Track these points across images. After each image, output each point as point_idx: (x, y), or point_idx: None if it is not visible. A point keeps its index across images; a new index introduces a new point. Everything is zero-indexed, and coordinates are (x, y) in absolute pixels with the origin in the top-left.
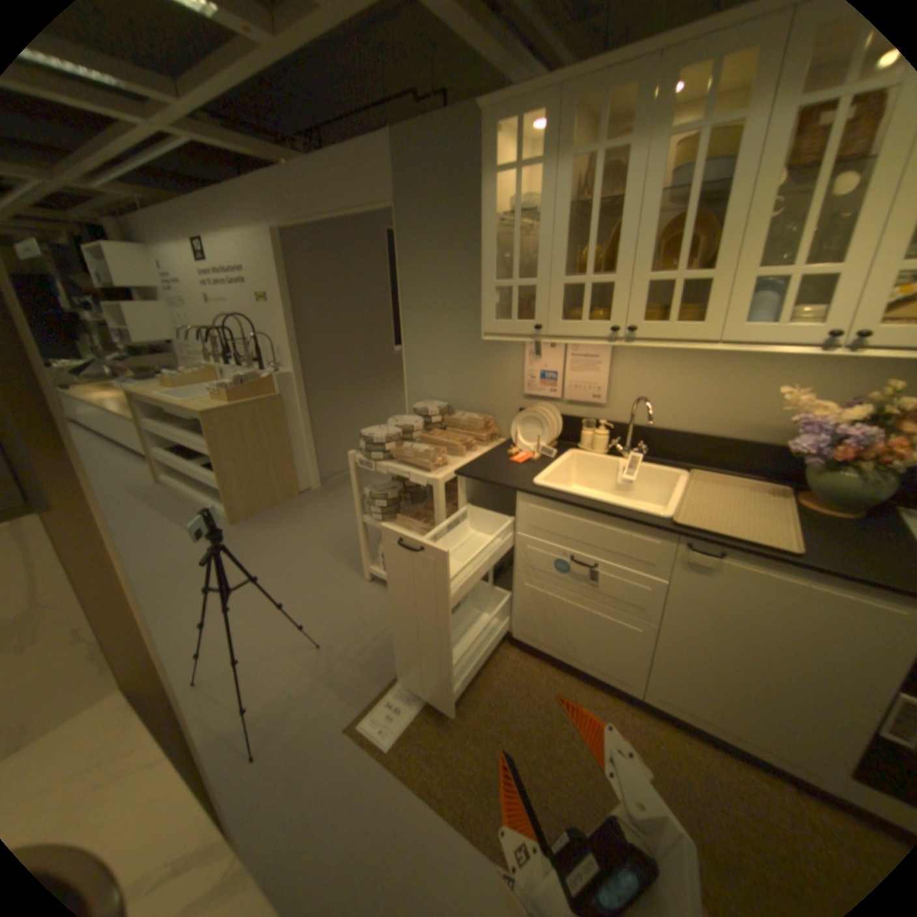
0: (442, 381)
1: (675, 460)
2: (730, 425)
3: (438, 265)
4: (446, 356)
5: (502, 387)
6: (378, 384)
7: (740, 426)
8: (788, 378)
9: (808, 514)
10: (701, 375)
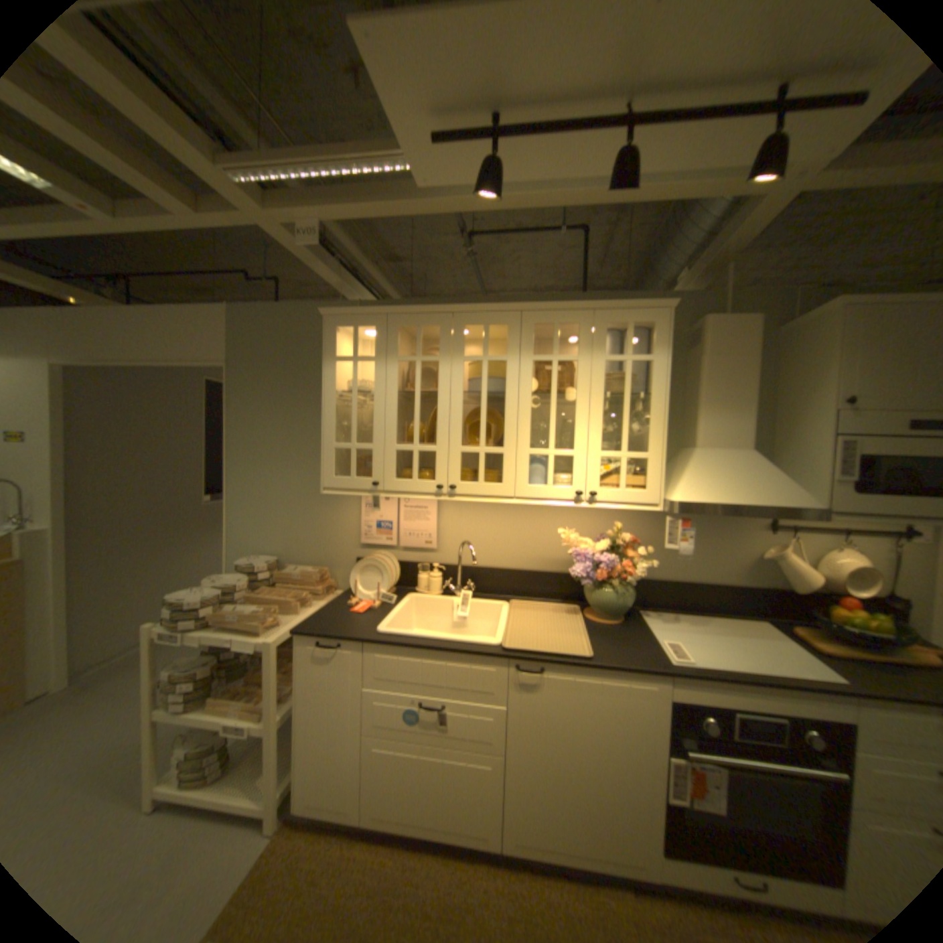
0: (272, 533)
1: (497, 594)
2: (532, 560)
3: (273, 422)
4: (278, 508)
5: (339, 537)
6: (179, 539)
7: (538, 561)
8: (561, 523)
9: (591, 625)
10: (506, 521)
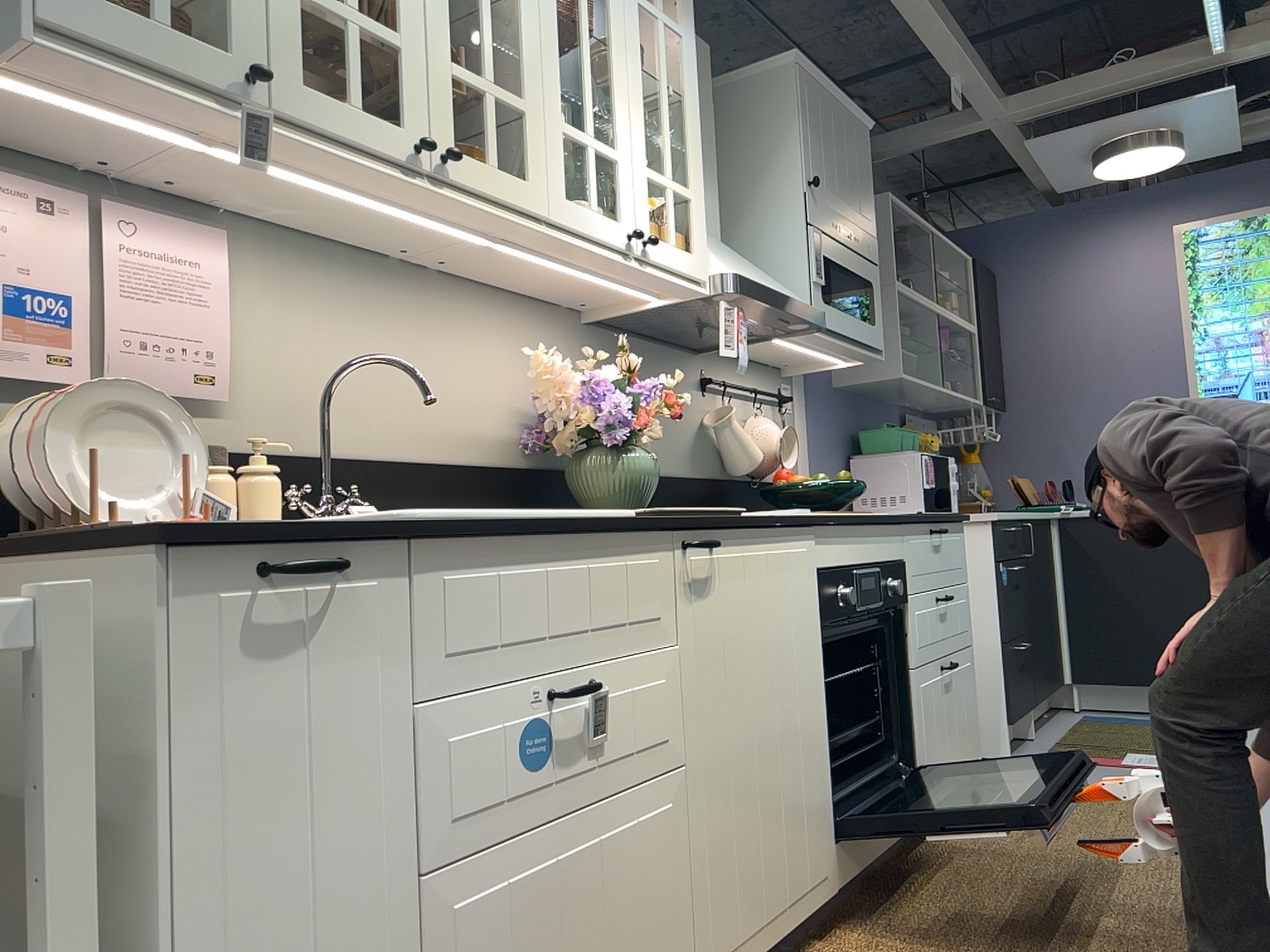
0: None
1: None
2: (443, 439)
3: None
4: None
5: None
6: None
7: (455, 440)
8: (486, 353)
9: None
10: (389, 339)
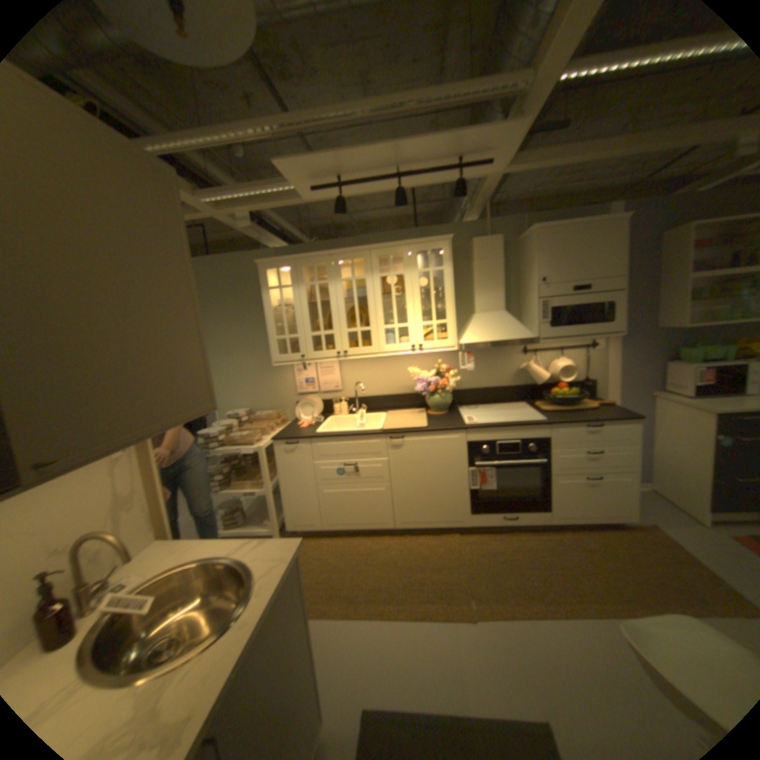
0: (244, 395)
1: (381, 410)
2: (397, 388)
3: (233, 329)
4: (245, 379)
5: (285, 391)
6: None
7: (401, 388)
8: (411, 365)
9: (431, 416)
10: (380, 368)
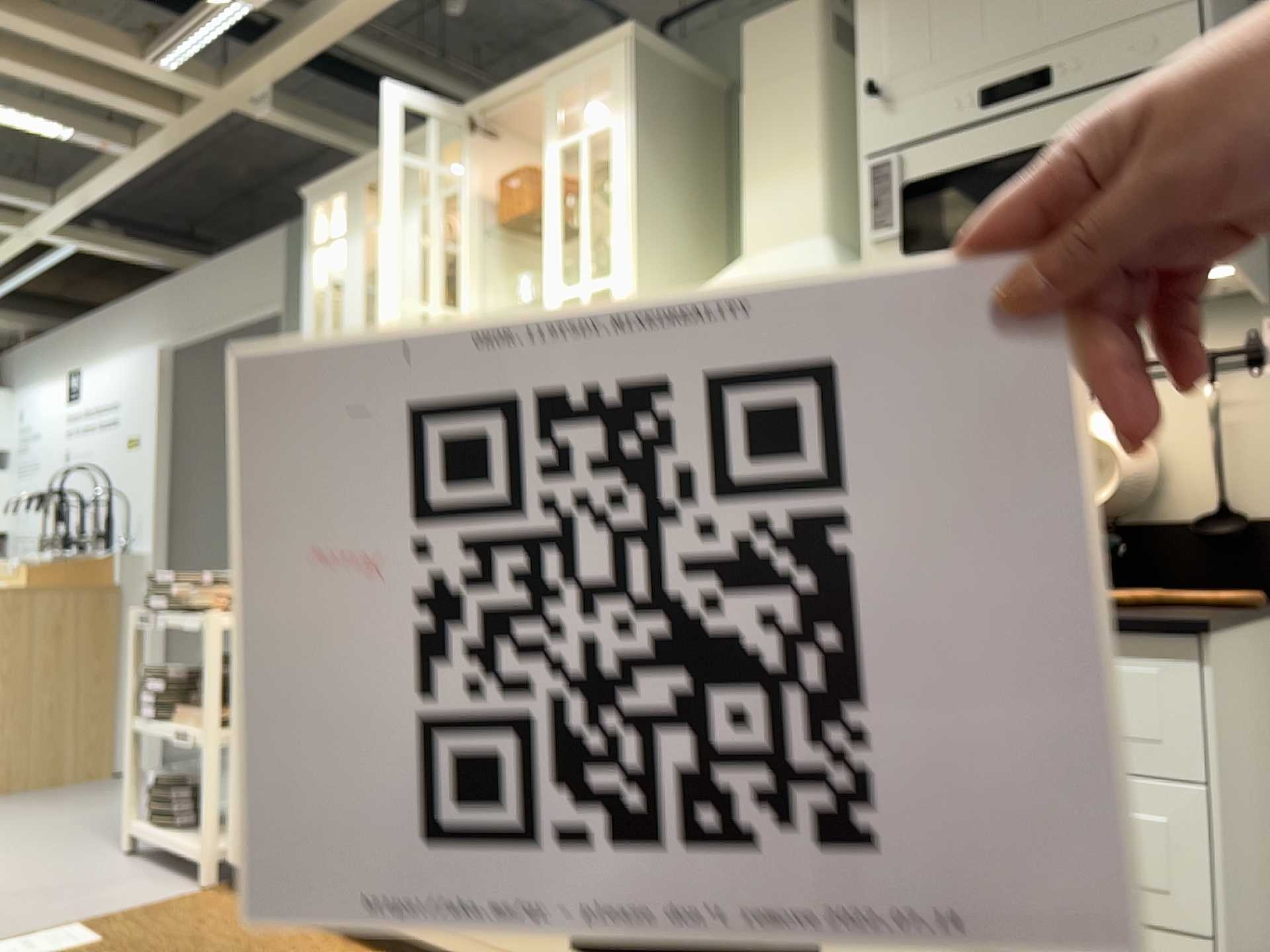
0: None
1: None
2: None
3: None
4: None
5: None
6: None
7: None
8: None
9: None
10: None
